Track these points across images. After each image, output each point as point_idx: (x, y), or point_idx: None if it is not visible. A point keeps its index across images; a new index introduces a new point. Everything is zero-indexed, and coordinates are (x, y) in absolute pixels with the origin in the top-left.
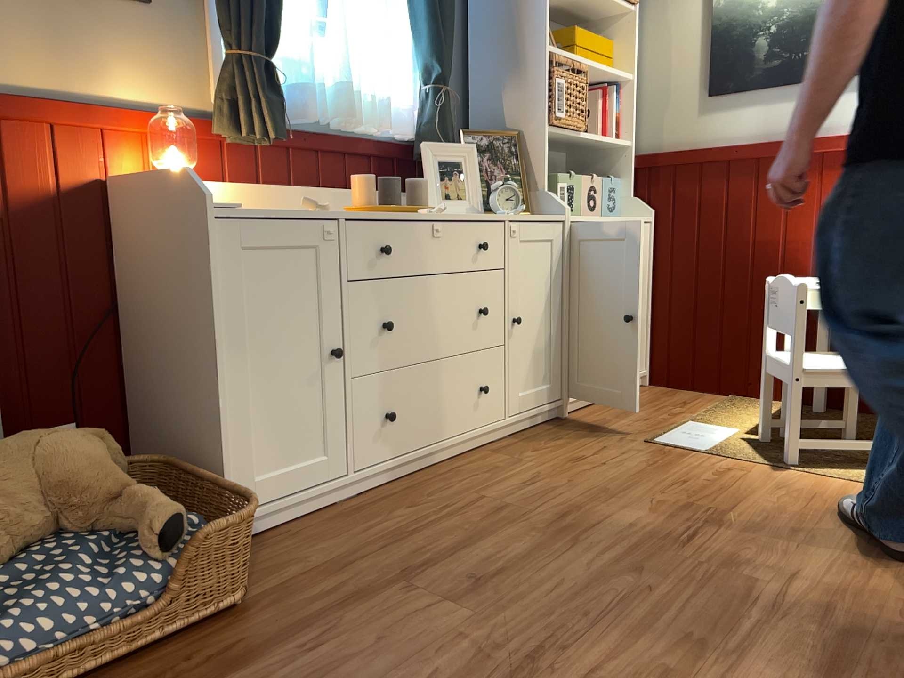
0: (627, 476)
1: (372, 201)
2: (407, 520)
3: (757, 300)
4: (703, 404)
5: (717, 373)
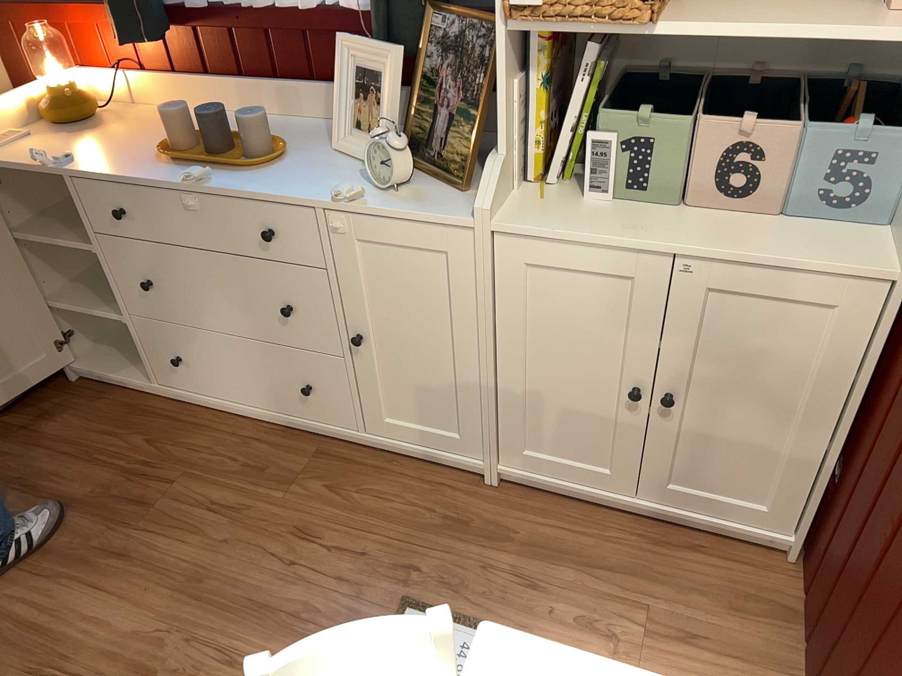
0: (249, 596)
1: (178, 140)
2: (120, 449)
3: (892, 660)
4: (701, 673)
5: (823, 673)
